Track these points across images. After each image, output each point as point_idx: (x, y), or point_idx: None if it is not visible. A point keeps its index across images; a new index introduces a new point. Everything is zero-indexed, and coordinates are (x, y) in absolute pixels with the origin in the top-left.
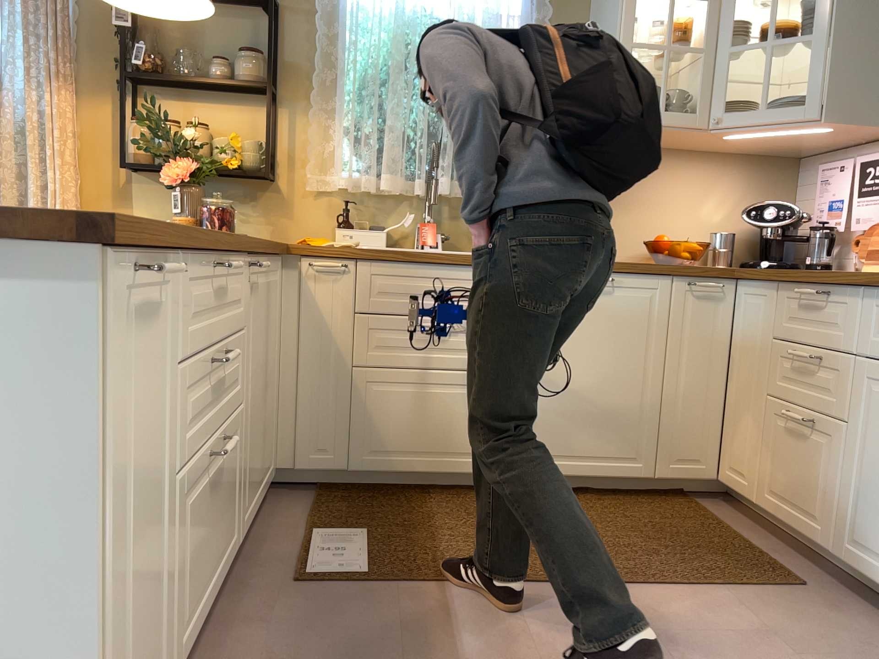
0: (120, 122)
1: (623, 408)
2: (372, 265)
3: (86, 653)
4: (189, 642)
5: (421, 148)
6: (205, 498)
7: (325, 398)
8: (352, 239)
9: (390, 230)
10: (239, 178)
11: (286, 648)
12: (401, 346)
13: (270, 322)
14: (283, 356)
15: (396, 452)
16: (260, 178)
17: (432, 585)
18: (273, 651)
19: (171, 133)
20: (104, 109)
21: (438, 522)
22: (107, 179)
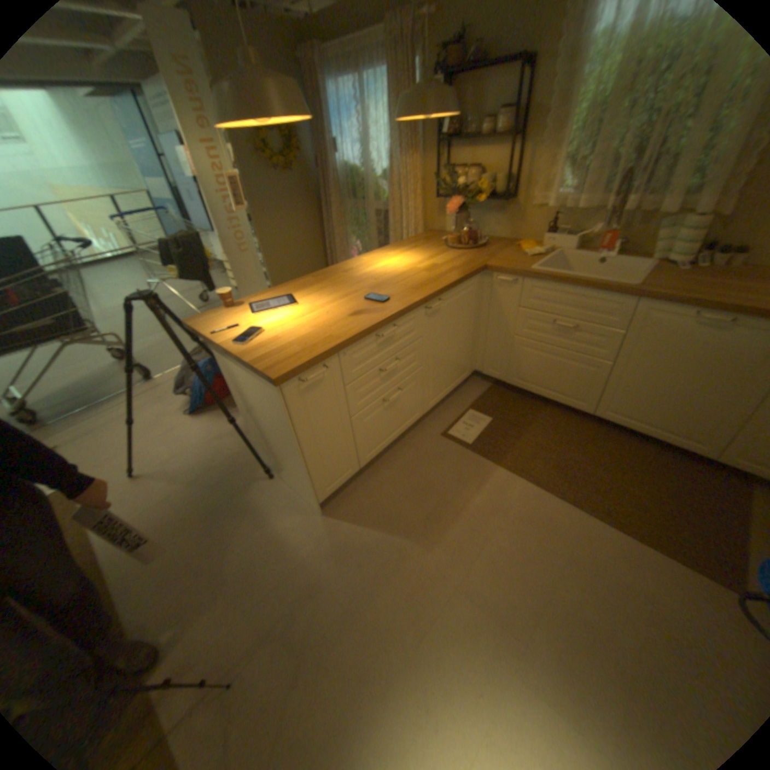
0: (440, 165)
1: (704, 411)
2: (533, 281)
3: (307, 470)
4: (379, 452)
5: (623, 168)
6: (386, 411)
7: (499, 346)
8: (553, 241)
9: (586, 232)
10: (495, 196)
11: (416, 464)
12: (542, 331)
13: (463, 314)
14: (482, 321)
15: (531, 382)
16: (507, 196)
17: (493, 464)
18: (412, 463)
19: (453, 179)
20: (433, 157)
21: (532, 428)
22: (434, 200)
